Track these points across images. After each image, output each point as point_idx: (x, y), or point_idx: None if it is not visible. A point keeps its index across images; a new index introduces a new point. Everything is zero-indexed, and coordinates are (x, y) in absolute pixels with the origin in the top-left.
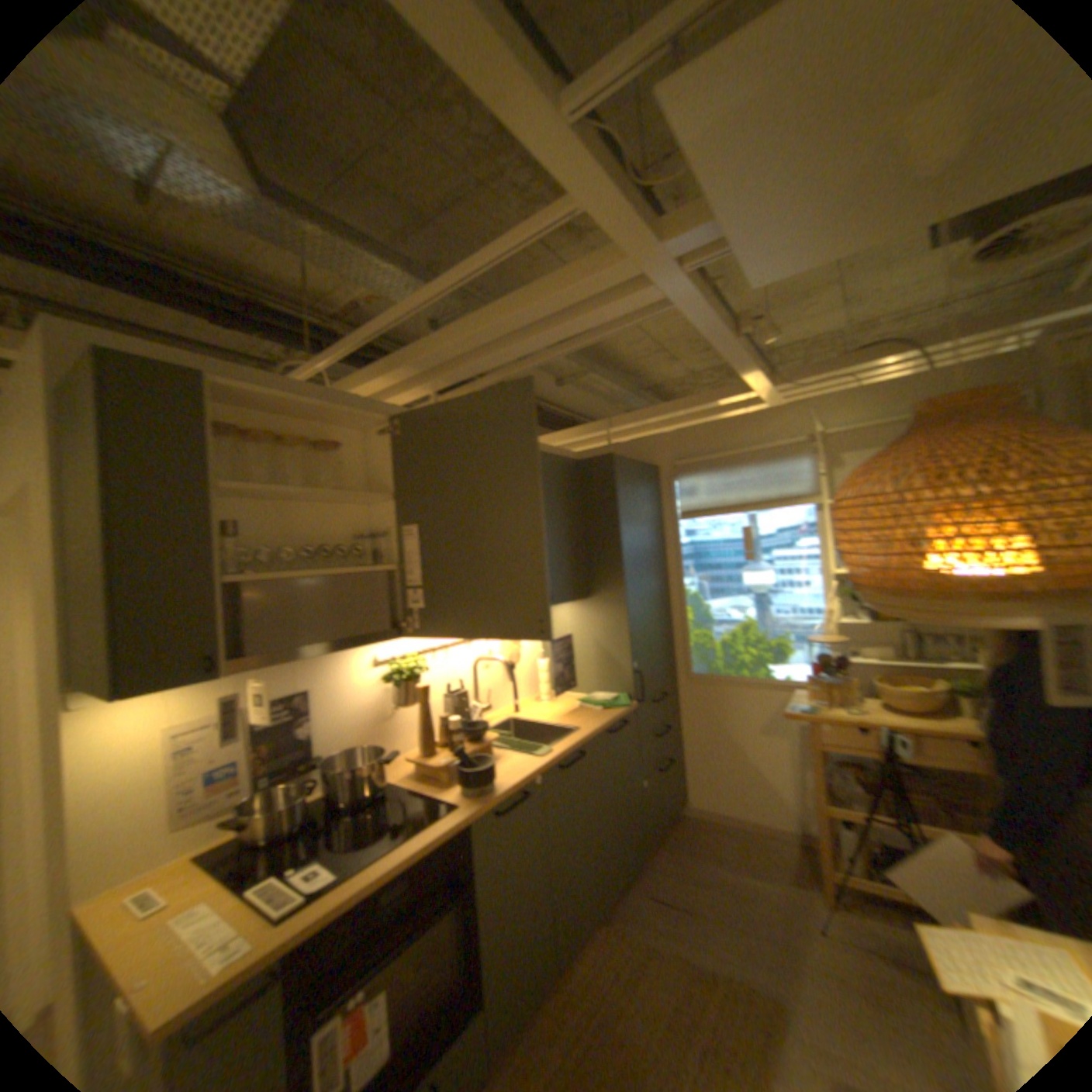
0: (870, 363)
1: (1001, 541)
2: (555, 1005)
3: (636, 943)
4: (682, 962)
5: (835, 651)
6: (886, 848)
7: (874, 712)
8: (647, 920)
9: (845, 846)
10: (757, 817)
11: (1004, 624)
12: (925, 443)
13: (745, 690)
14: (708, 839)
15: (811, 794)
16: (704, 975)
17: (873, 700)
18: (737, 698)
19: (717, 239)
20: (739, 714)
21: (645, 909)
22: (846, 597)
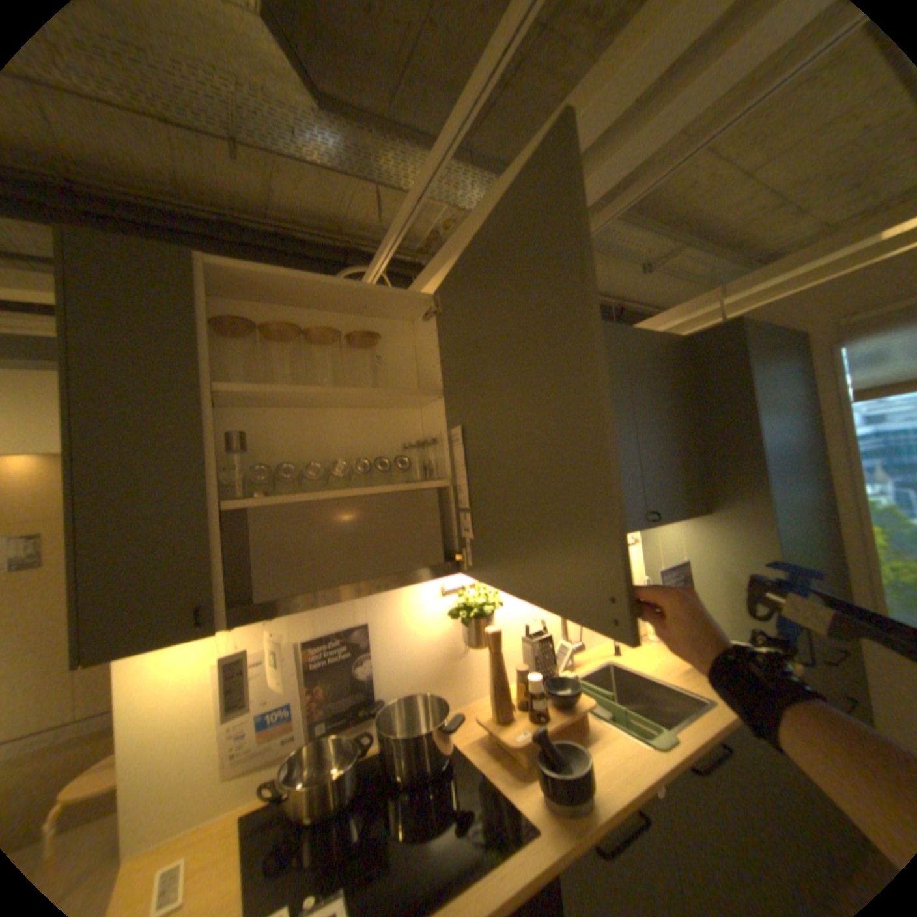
0: None
1: None
2: None
3: None
4: None
5: None
6: None
7: None
8: None
9: None
10: None
11: None
12: None
13: None
14: None
15: None
16: None
17: None
18: None
19: None
20: None
21: None
22: None
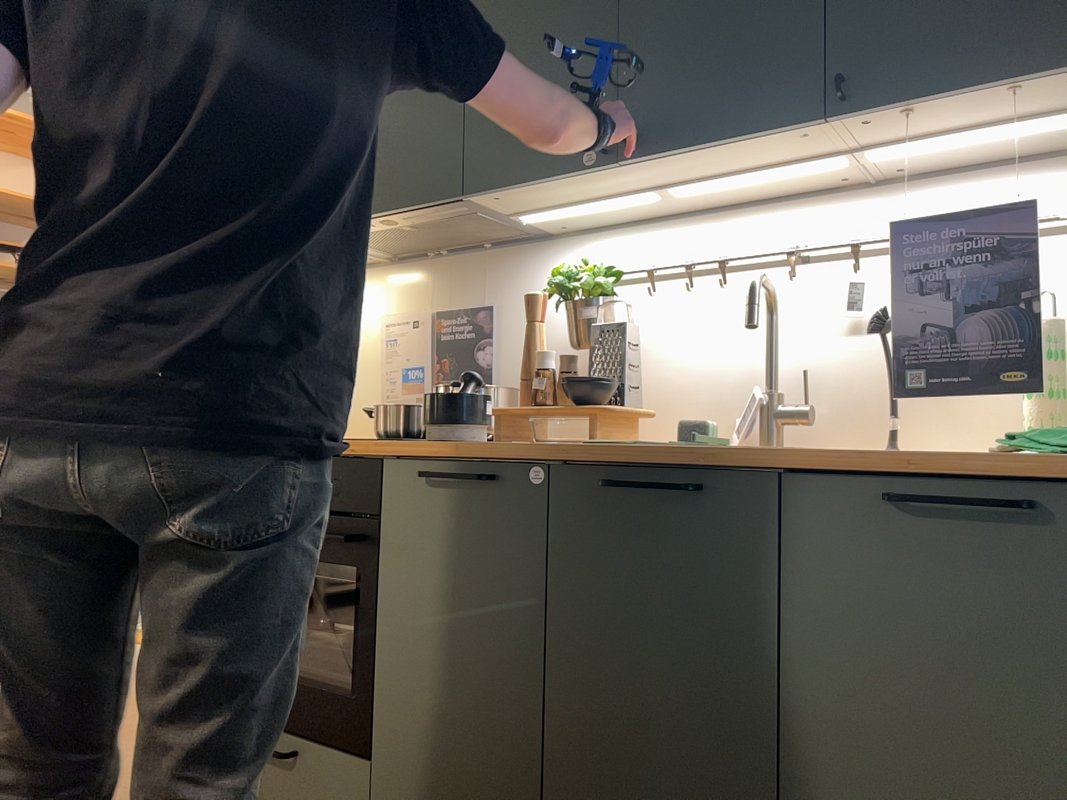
0: None
1: None
2: None
3: None
4: None
5: None
6: None
7: None
8: None
9: None
10: None
11: None
12: None
13: None
14: None
15: None
16: None
17: None
18: None
19: None
20: None
21: None
22: None
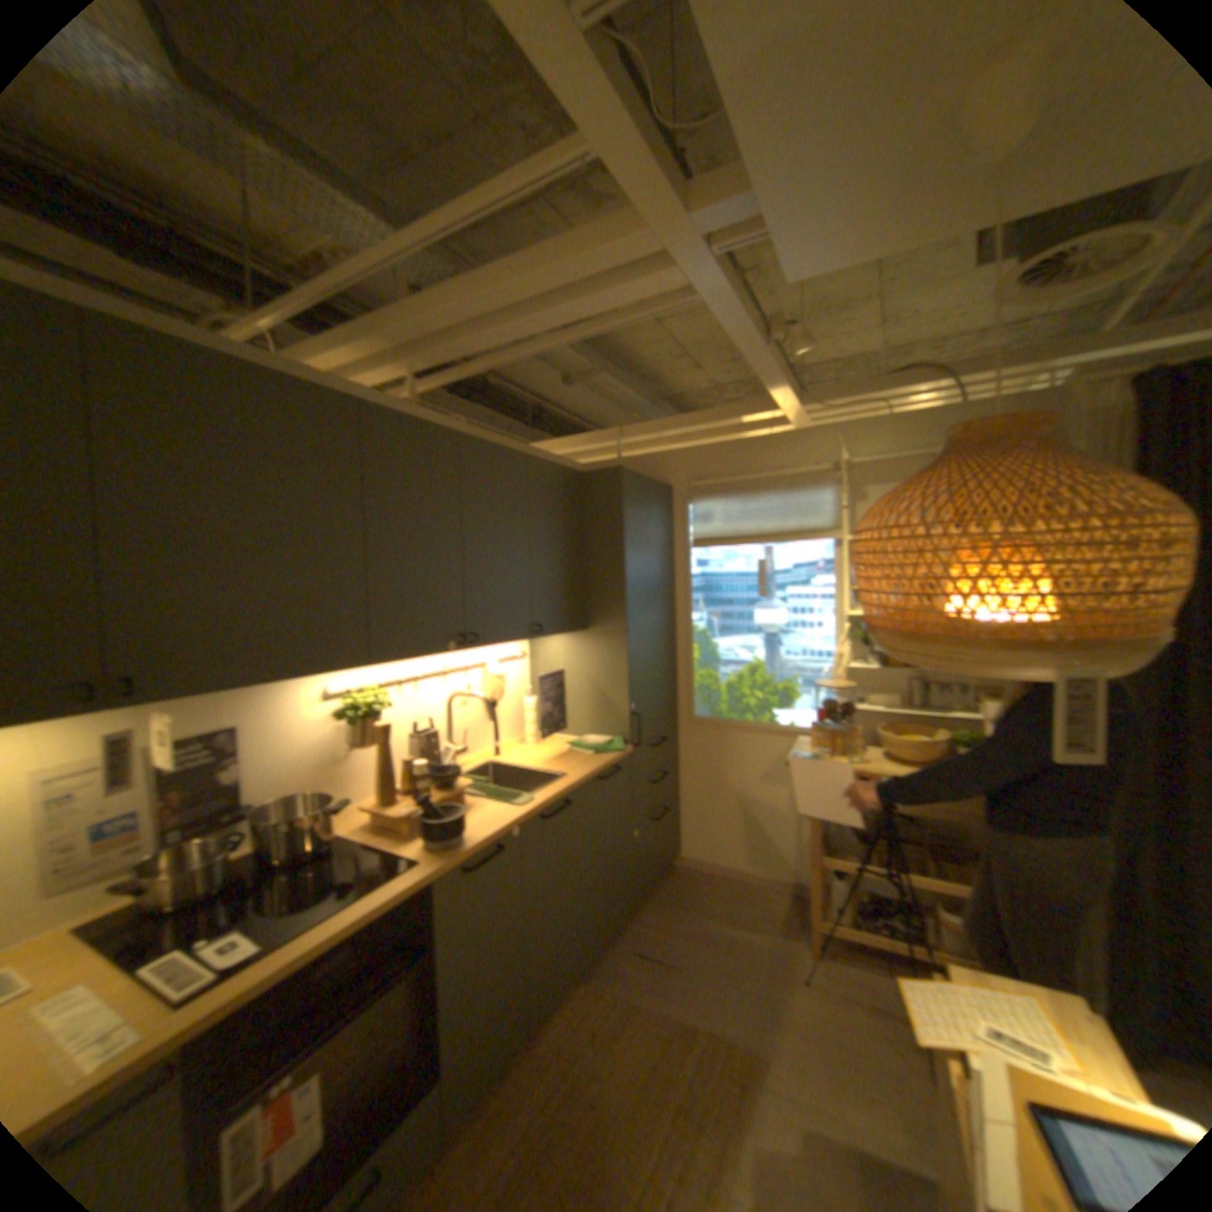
0: (903, 389)
1: (1025, 584)
2: (523, 1070)
3: (615, 1001)
4: (662, 1019)
5: (842, 696)
6: (875, 897)
7: (875, 761)
8: (629, 976)
9: (836, 896)
10: (751, 867)
11: (1018, 674)
12: (957, 471)
13: (748, 736)
14: (699, 890)
15: (806, 843)
16: (684, 1031)
17: (875, 748)
18: (739, 743)
19: (751, 217)
20: (739, 761)
21: (627, 964)
22: (858, 640)
